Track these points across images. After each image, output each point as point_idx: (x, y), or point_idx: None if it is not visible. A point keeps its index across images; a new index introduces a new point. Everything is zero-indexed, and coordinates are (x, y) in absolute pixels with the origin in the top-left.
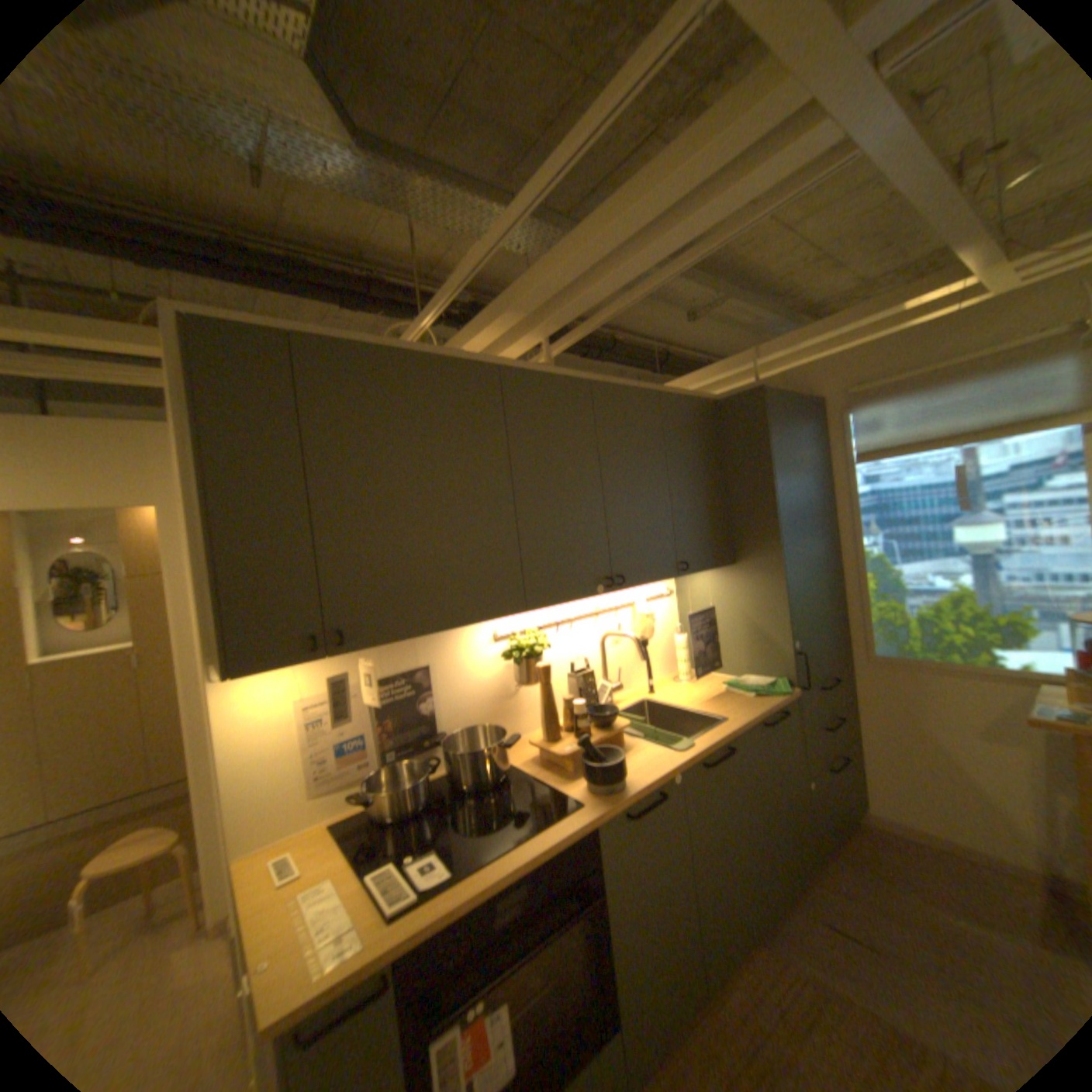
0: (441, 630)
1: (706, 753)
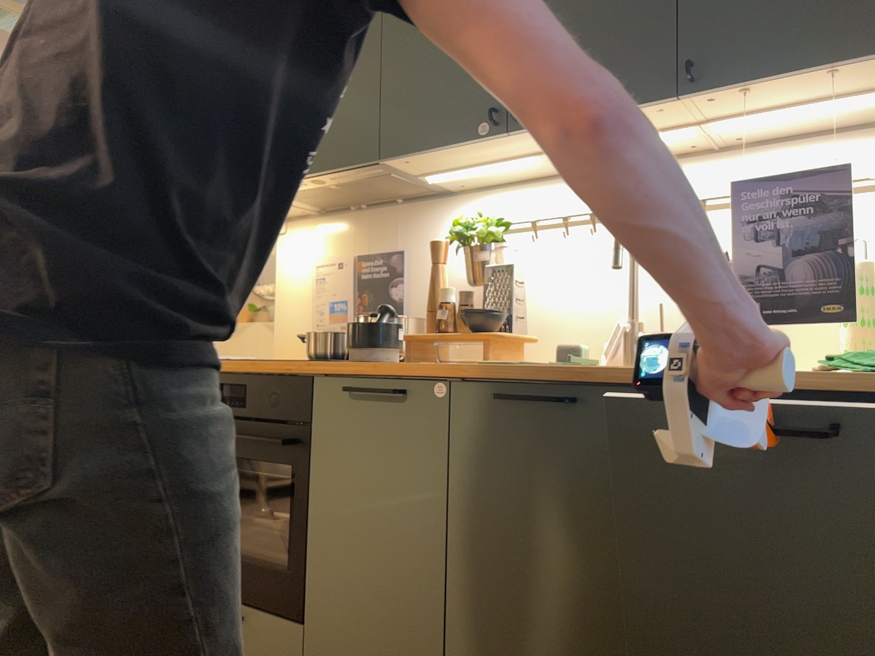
0: (310, 177)
1: (500, 374)
